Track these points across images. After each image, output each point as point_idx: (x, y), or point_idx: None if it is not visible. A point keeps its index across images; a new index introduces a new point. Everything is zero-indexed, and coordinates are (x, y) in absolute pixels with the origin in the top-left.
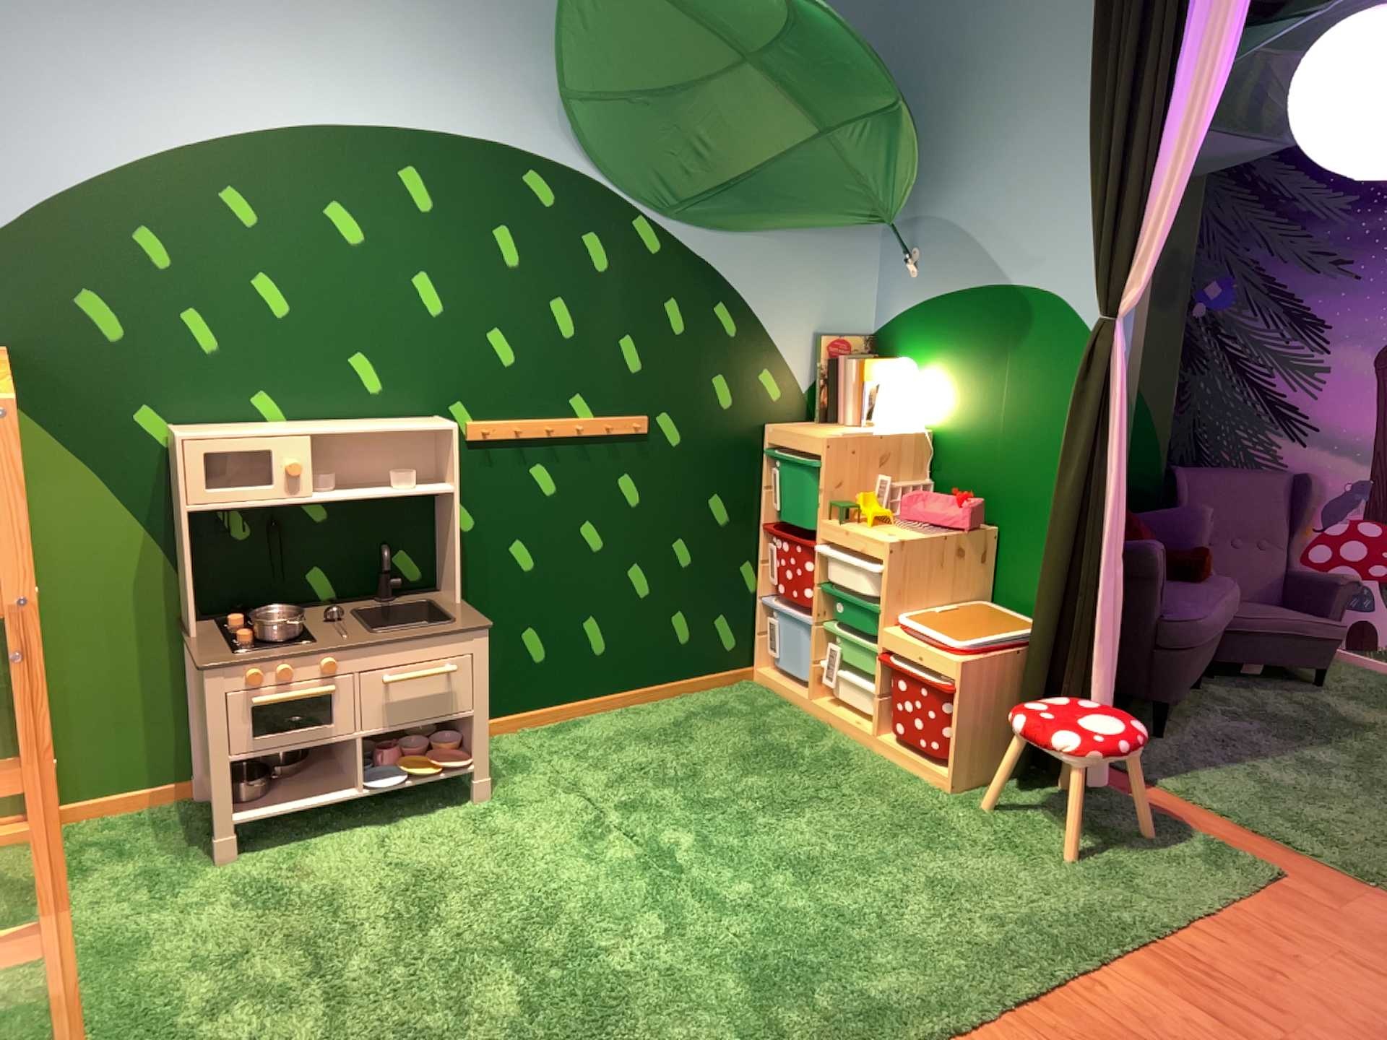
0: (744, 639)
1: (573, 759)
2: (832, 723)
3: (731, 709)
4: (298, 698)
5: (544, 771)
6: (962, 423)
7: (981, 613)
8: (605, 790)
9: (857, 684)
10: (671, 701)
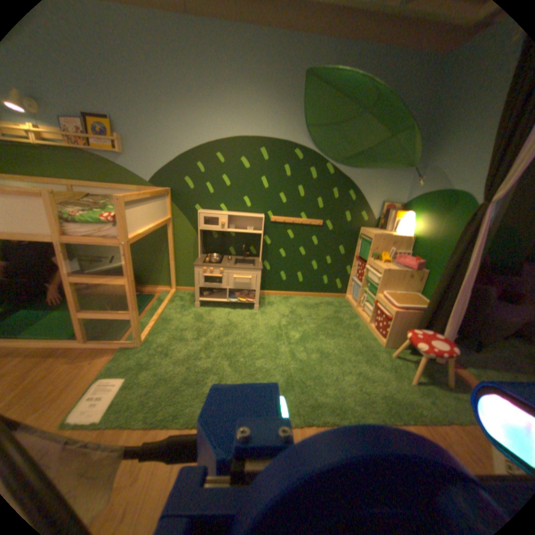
0: (343, 285)
1: (282, 306)
2: (359, 316)
3: (332, 304)
4: (210, 275)
5: (273, 307)
6: (427, 234)
7: (414, 296)
8: (284, 316)
9: (368, 307)
10: (317, 297)
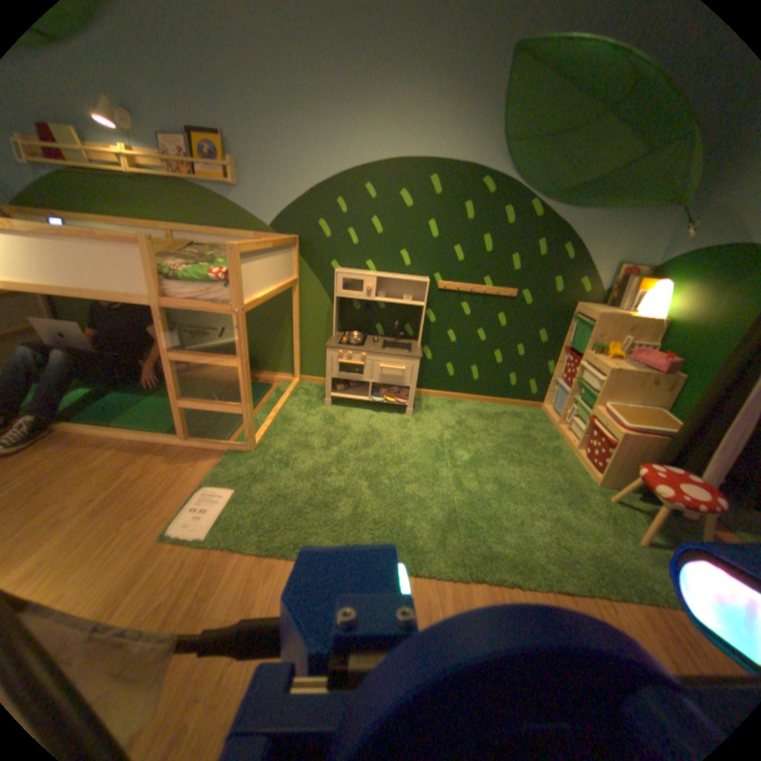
0: (540, 390)
1: (445, 413)
2: (561, 437)
3: (520, 416)
4: (347, 363)
5: (432, 413)
6: (690, 317)
7: (656, 414)
8: (448, 428)
9: (577, 425)
10: (498, 405)
